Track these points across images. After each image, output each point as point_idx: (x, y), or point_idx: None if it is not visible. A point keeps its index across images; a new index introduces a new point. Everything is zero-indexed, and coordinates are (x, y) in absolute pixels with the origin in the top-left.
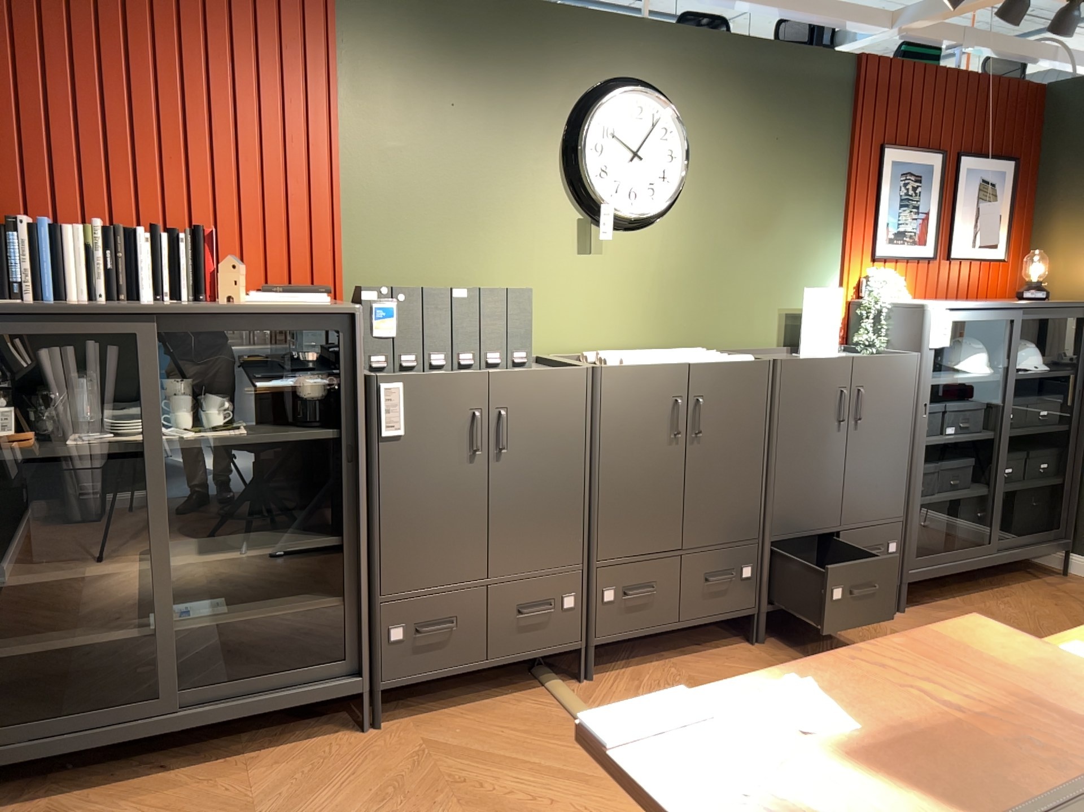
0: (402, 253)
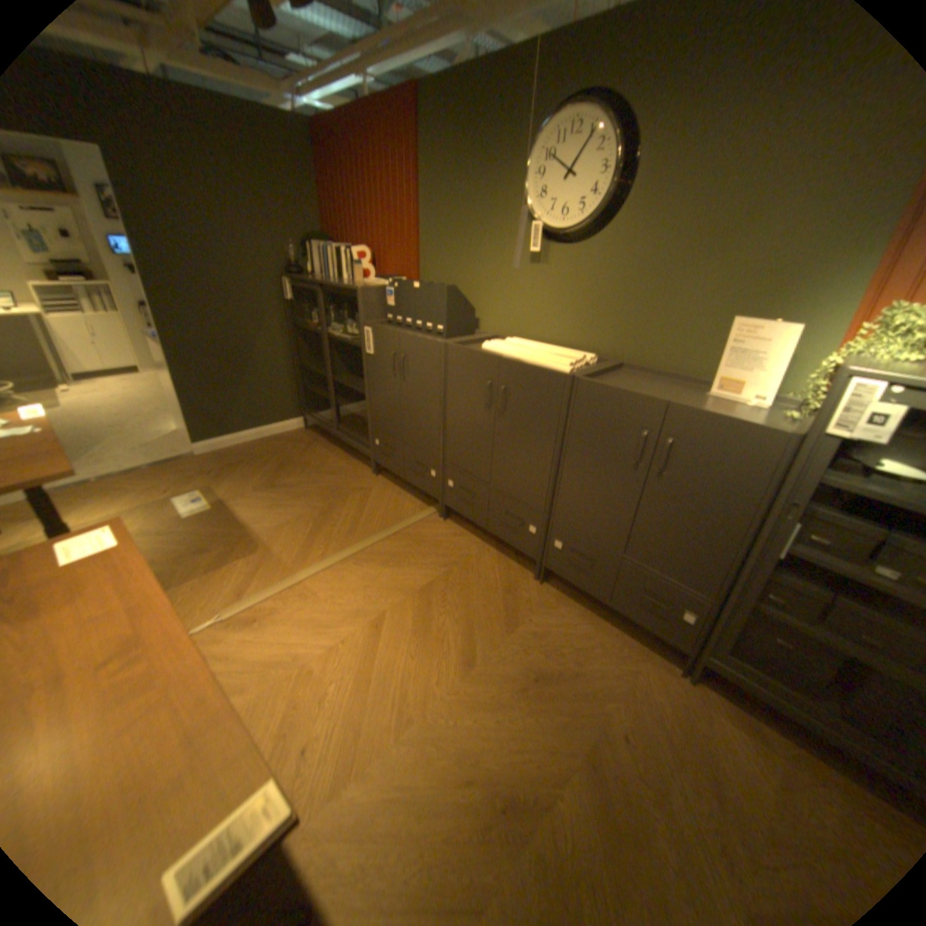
0: (441, 260)
